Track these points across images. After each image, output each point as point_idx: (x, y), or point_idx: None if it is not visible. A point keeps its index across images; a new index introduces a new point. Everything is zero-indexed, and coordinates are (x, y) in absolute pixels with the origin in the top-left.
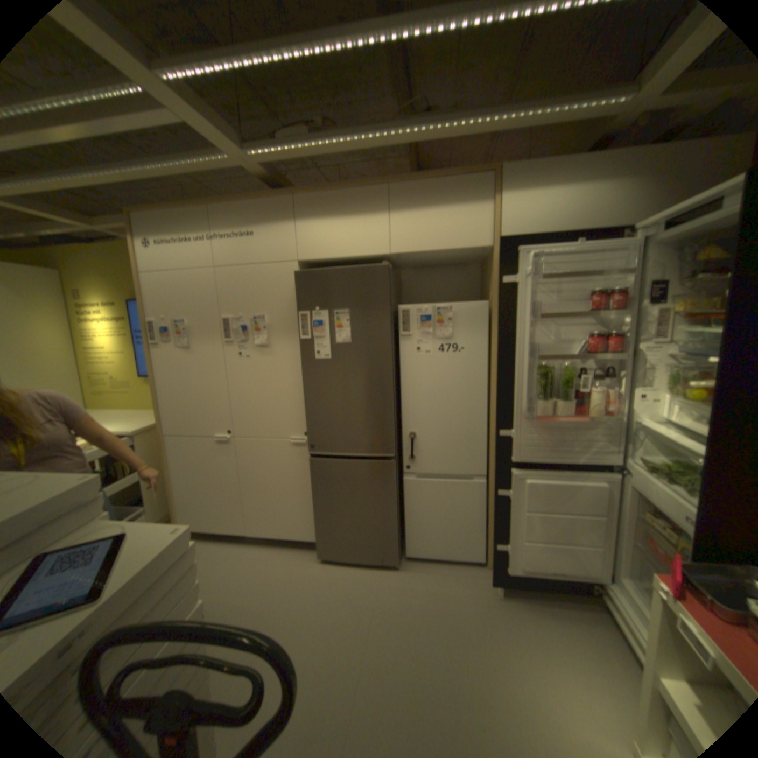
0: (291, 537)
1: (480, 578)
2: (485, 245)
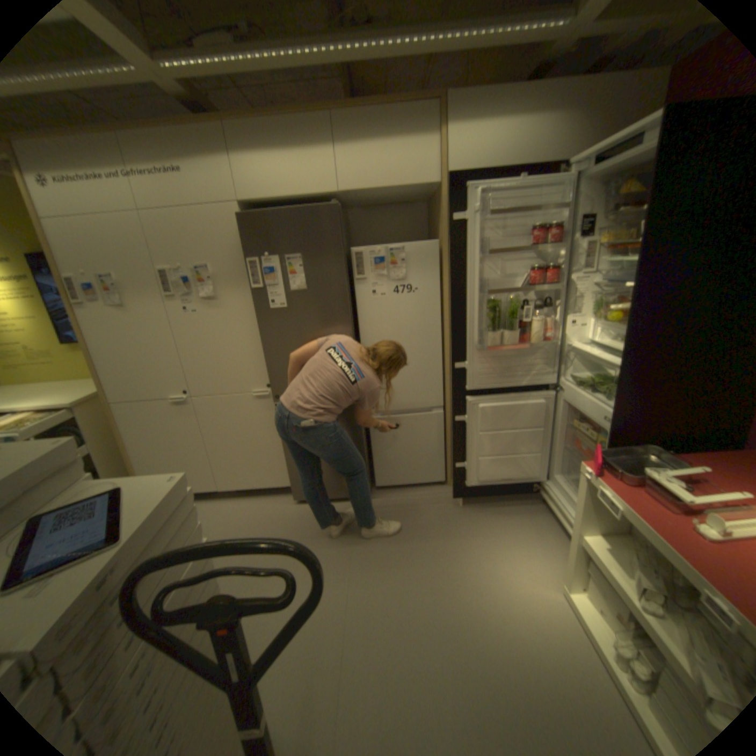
0: (265, 486)
1: (441, 494)
2: (433, 181)
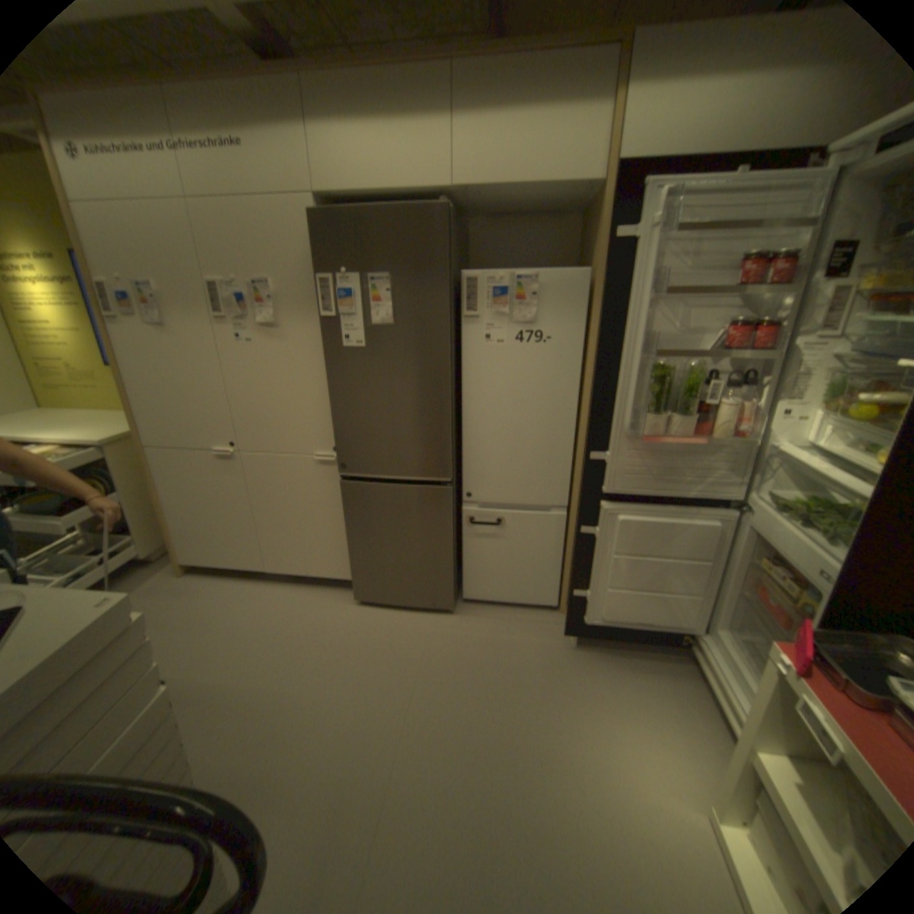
0: (323, 575)
1: (550, 624)
2: (594, 177)
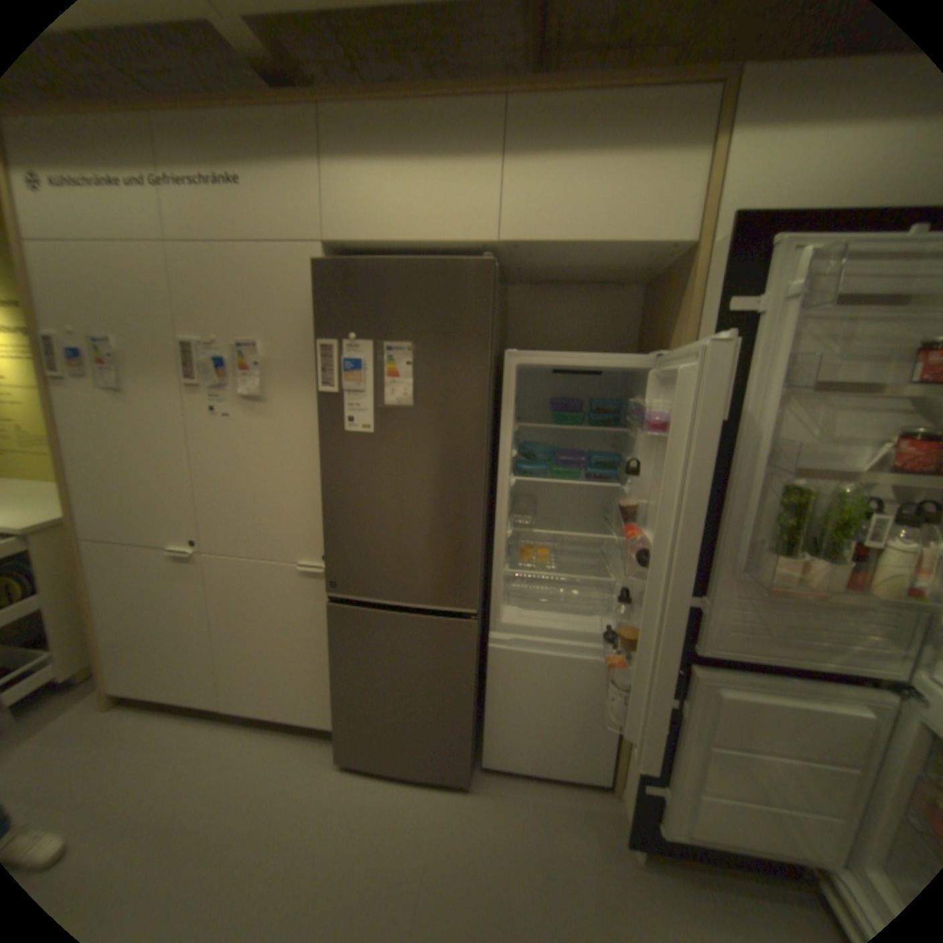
0: (293, 721)
1: (602, 817)
2: (682, 237)
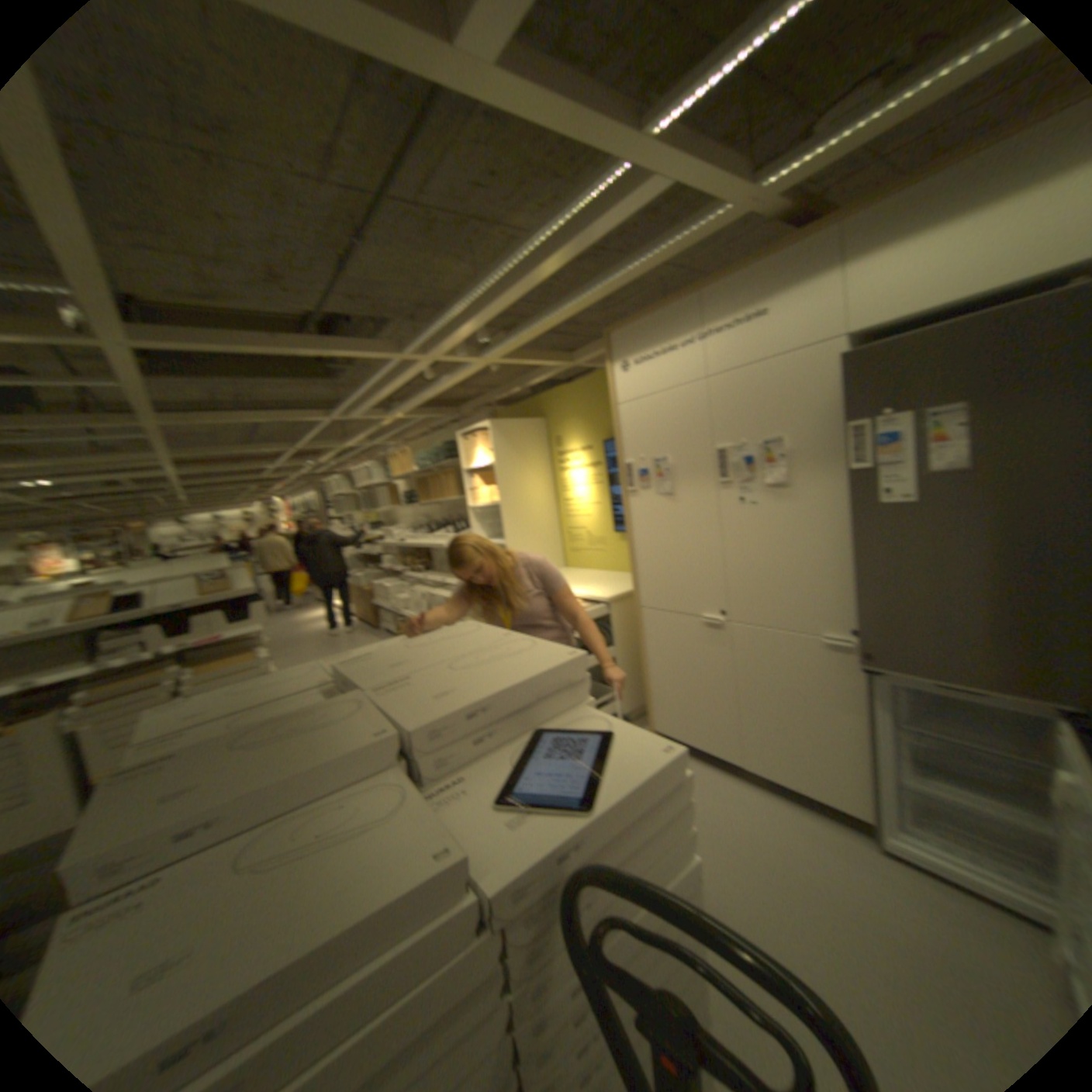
0: (823, 800)
1: None
2: None
